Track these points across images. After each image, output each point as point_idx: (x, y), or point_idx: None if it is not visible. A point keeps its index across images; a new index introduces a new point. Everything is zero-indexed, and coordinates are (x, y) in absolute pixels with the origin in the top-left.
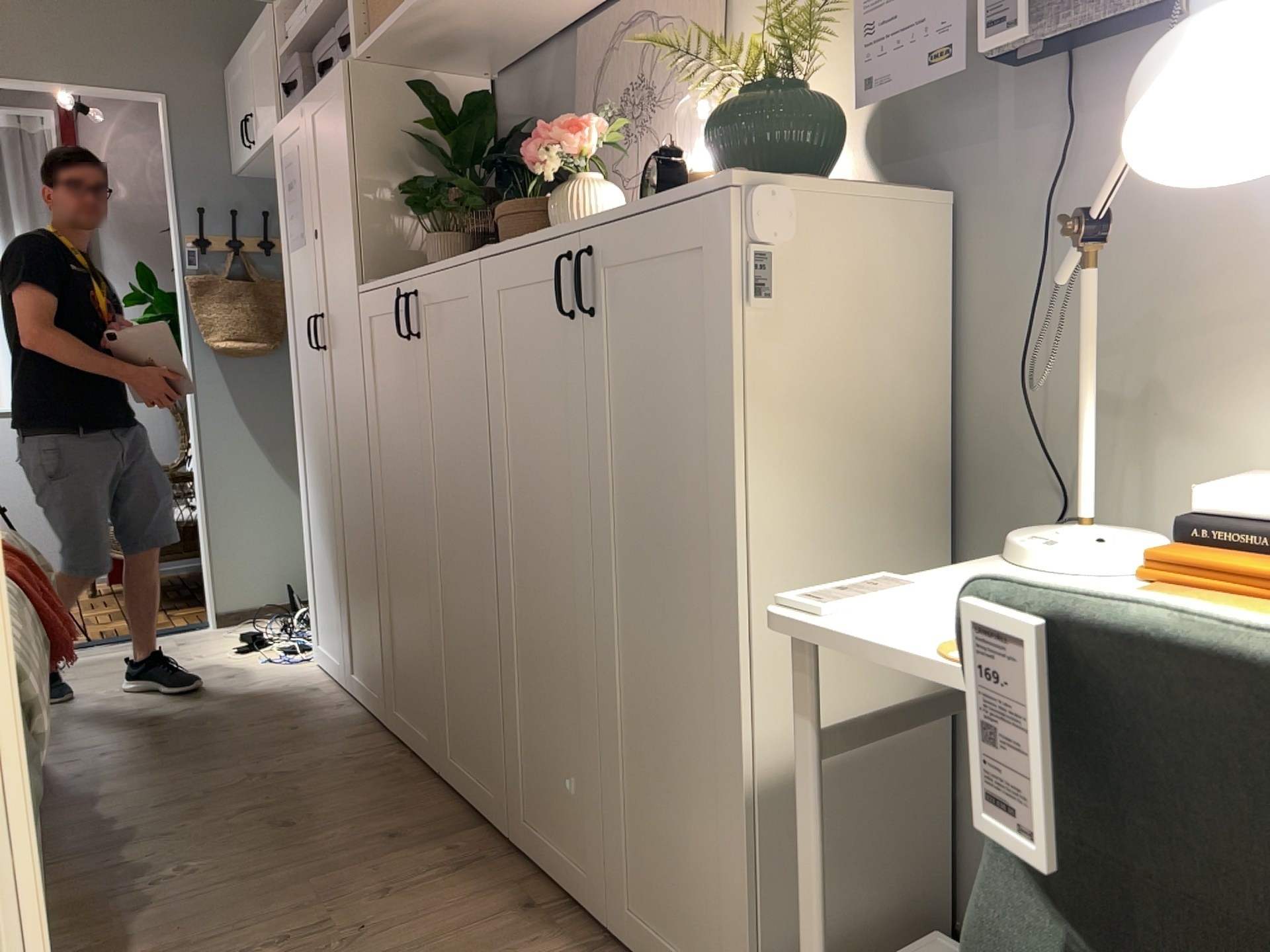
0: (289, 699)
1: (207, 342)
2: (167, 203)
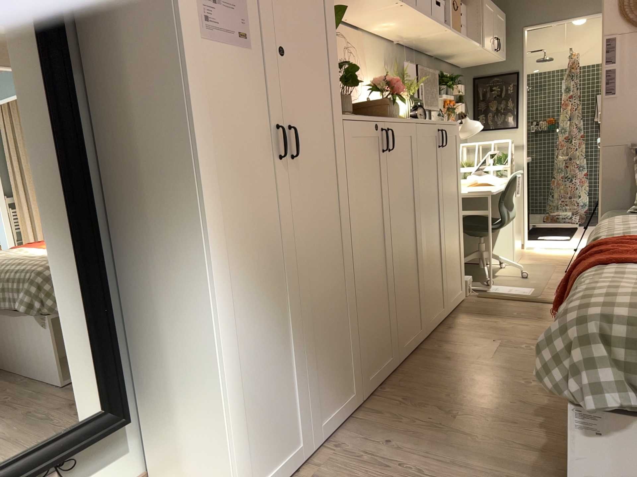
0: None
1: None
2: None
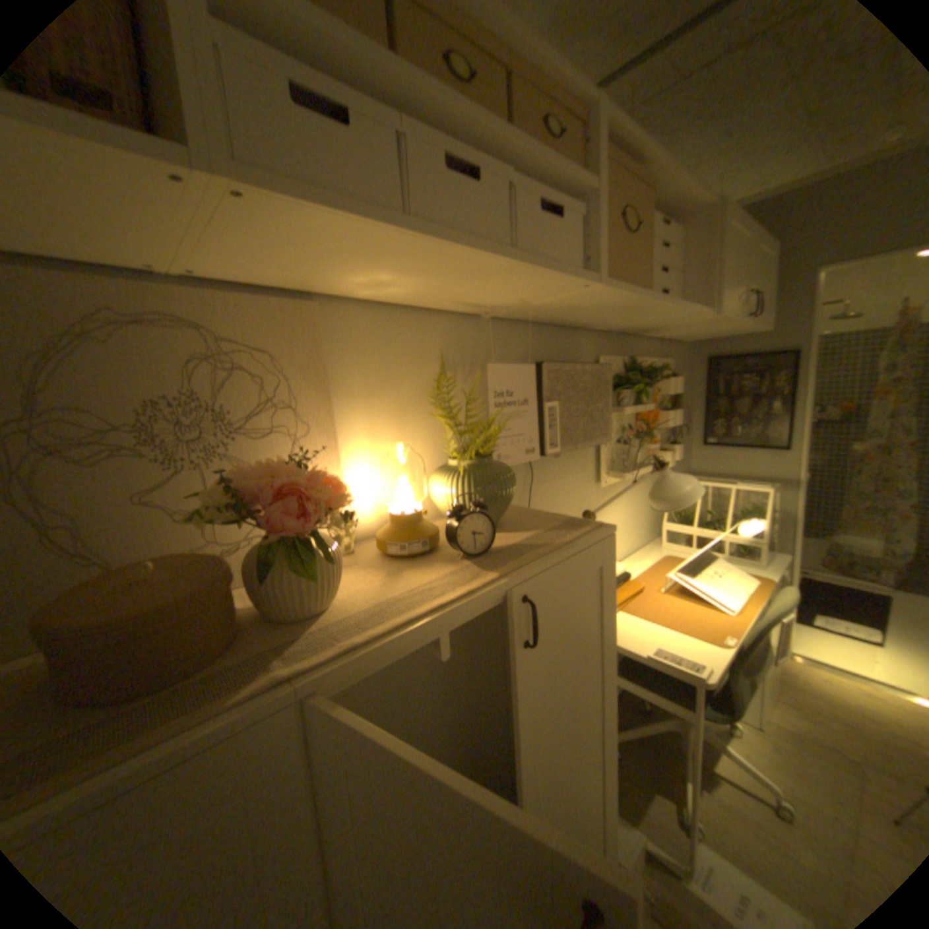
0: None
1: None
2: None
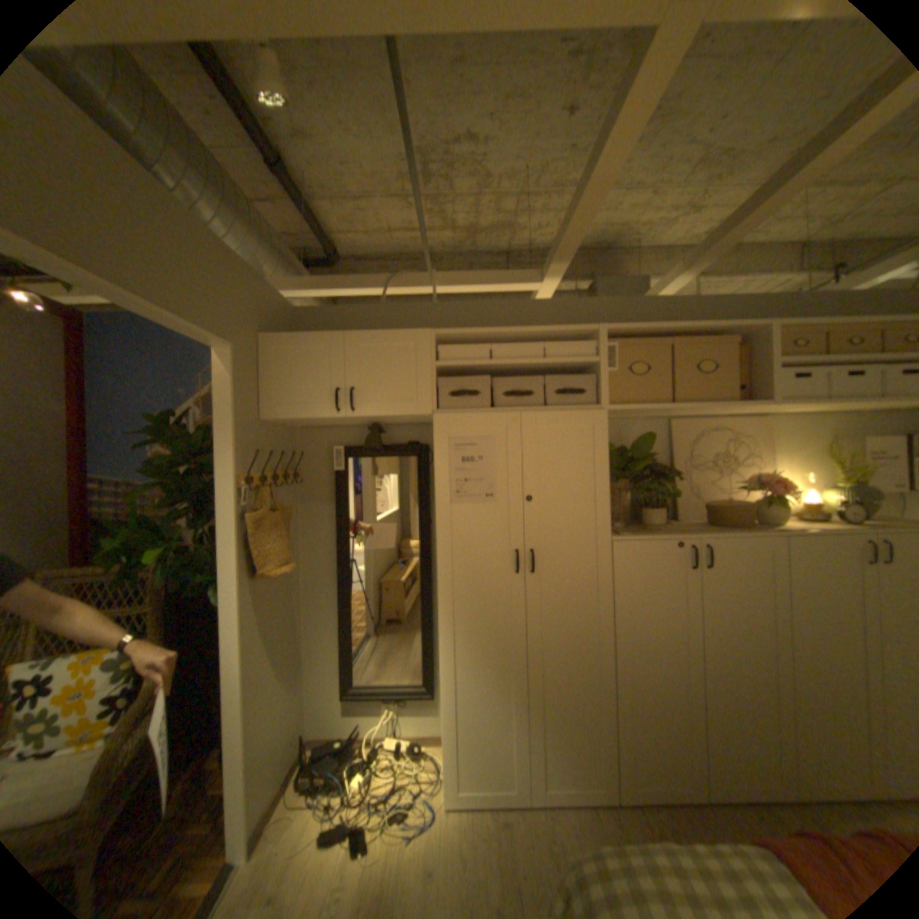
0: (518, 845)
1: (249, 572)
2: (217, 443)
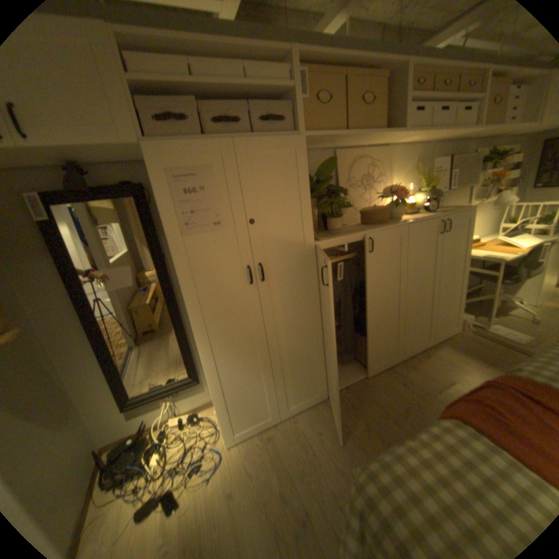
0: (279, 447)
1: None
2: None
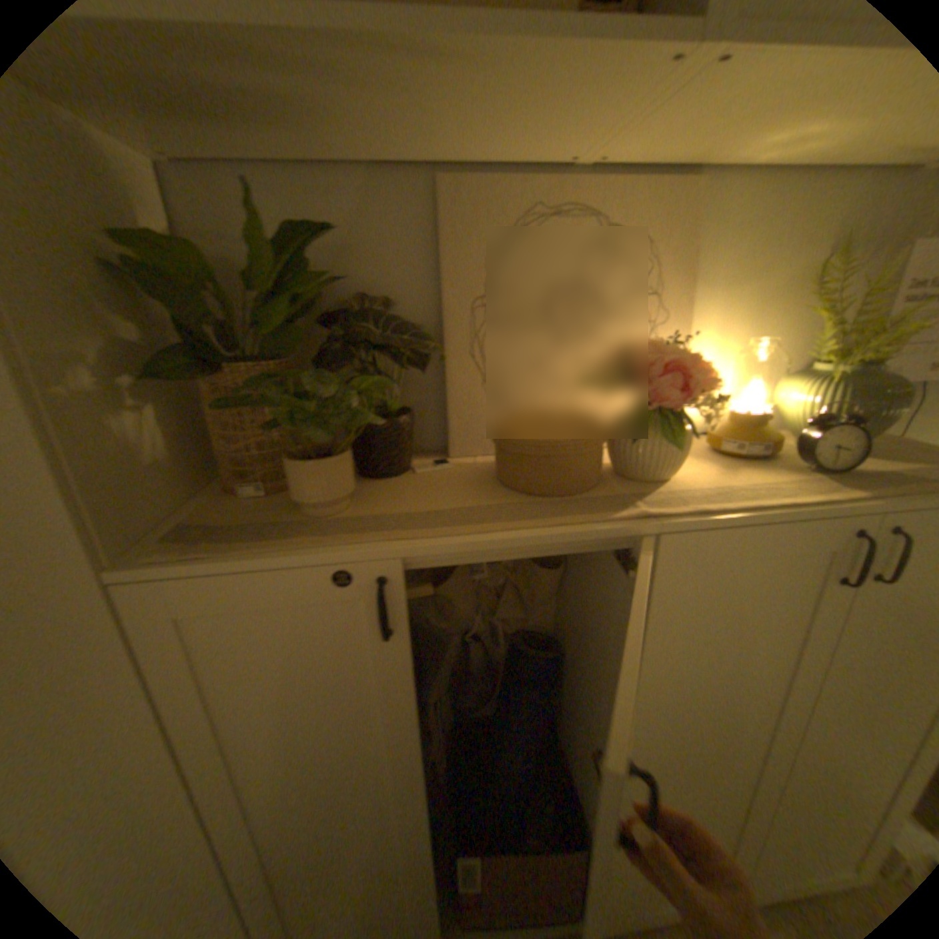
0: None
1: None
2: None
